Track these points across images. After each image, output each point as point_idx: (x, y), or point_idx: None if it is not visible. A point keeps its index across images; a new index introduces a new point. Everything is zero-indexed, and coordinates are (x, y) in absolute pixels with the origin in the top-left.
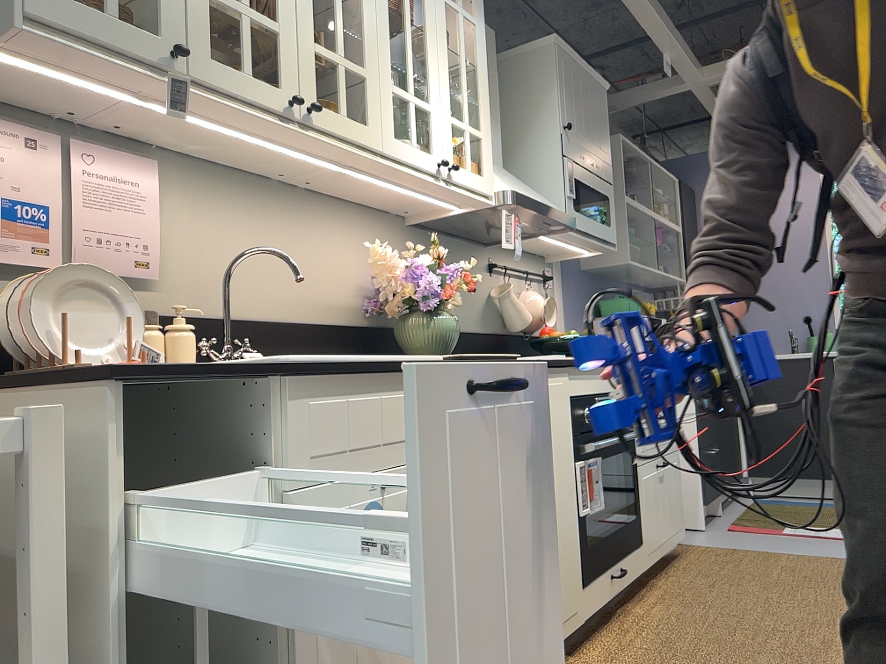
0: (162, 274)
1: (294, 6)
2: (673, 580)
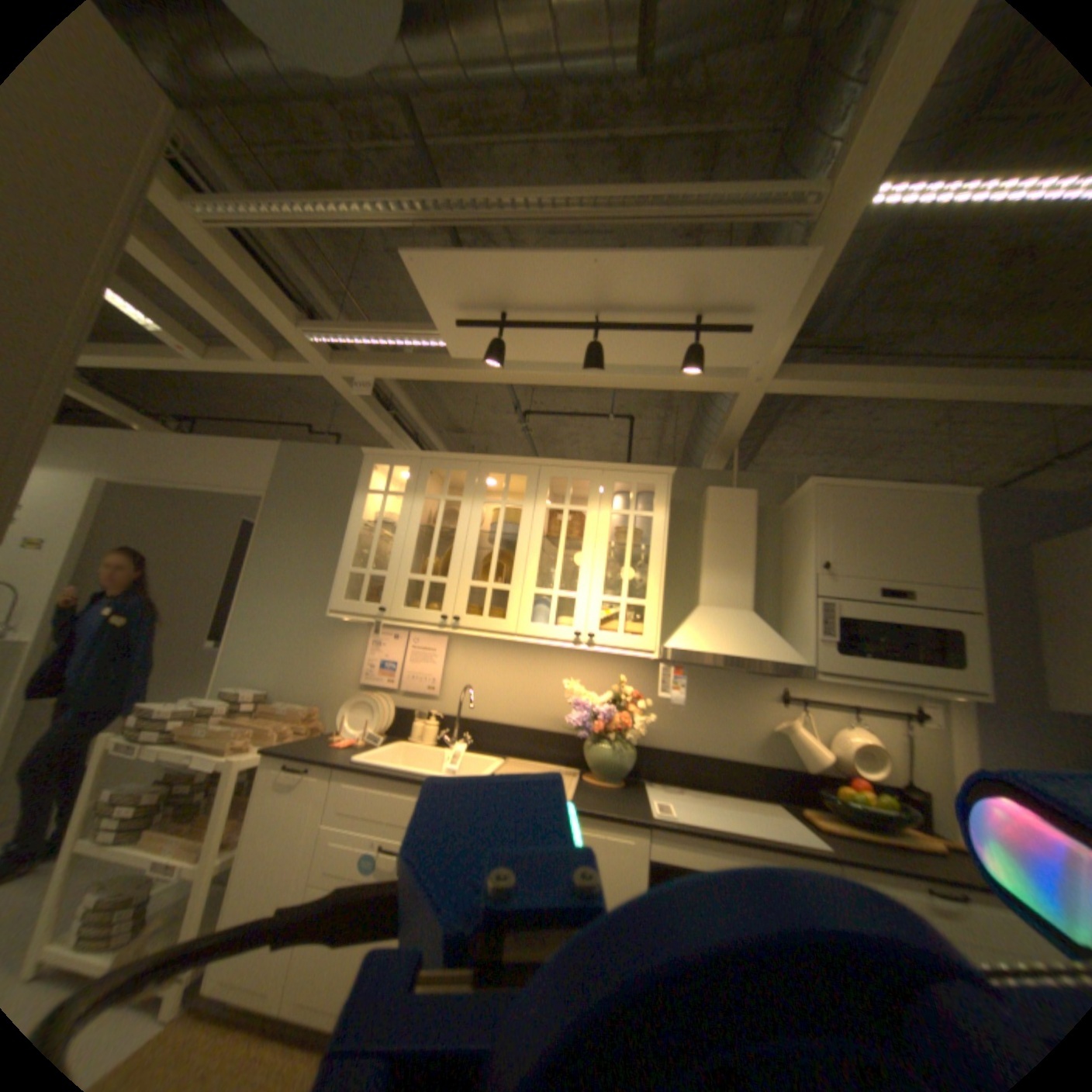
0: (445, 693)
1: (461, 566)
2: None
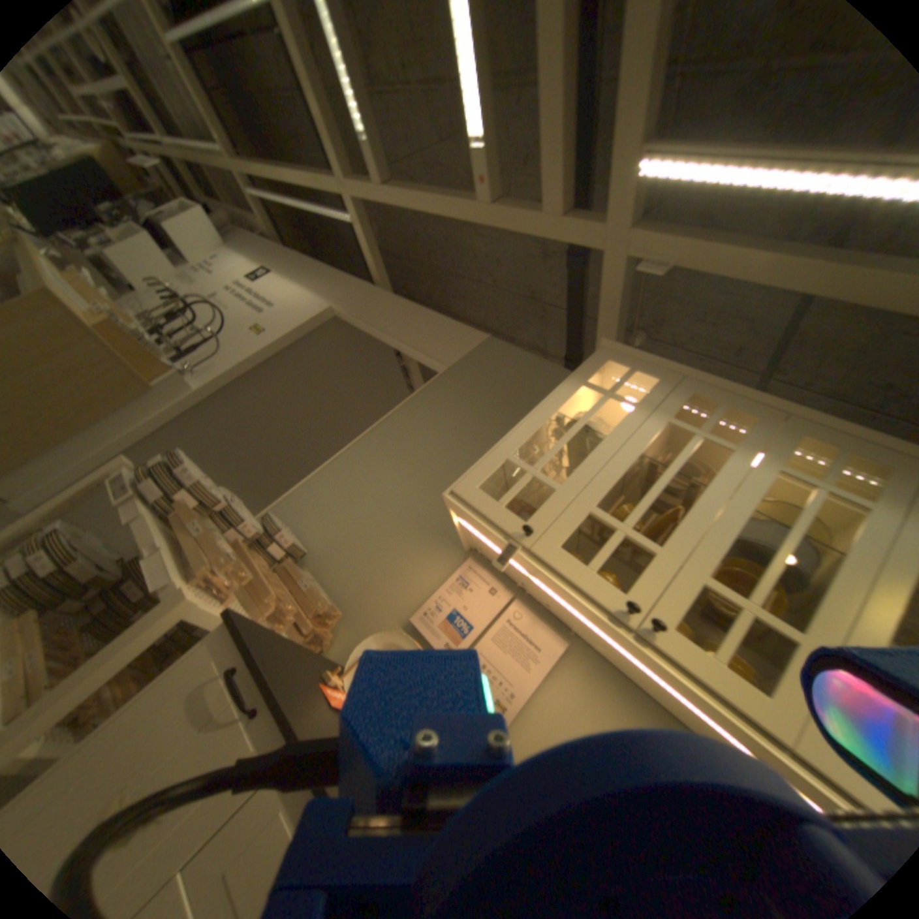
0: (517, 734)
1: (697, 543)
2: None
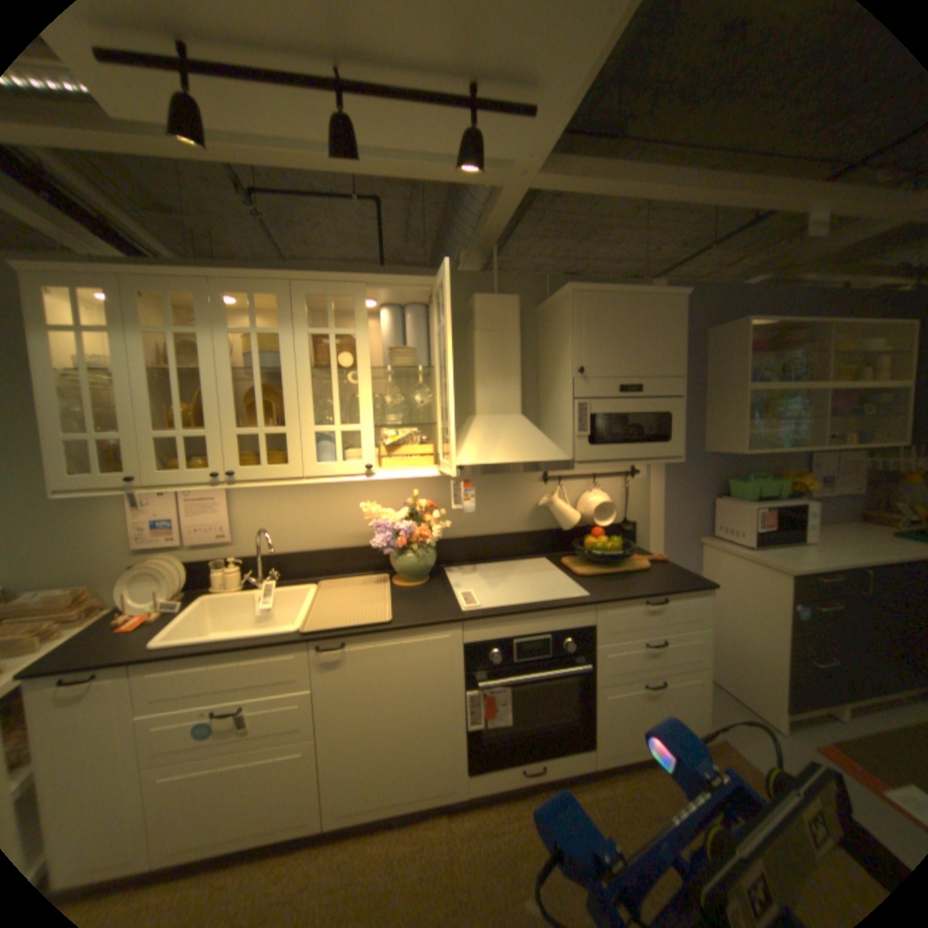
0: (237, 537)
1: (219, 414)
2: (638, 790)
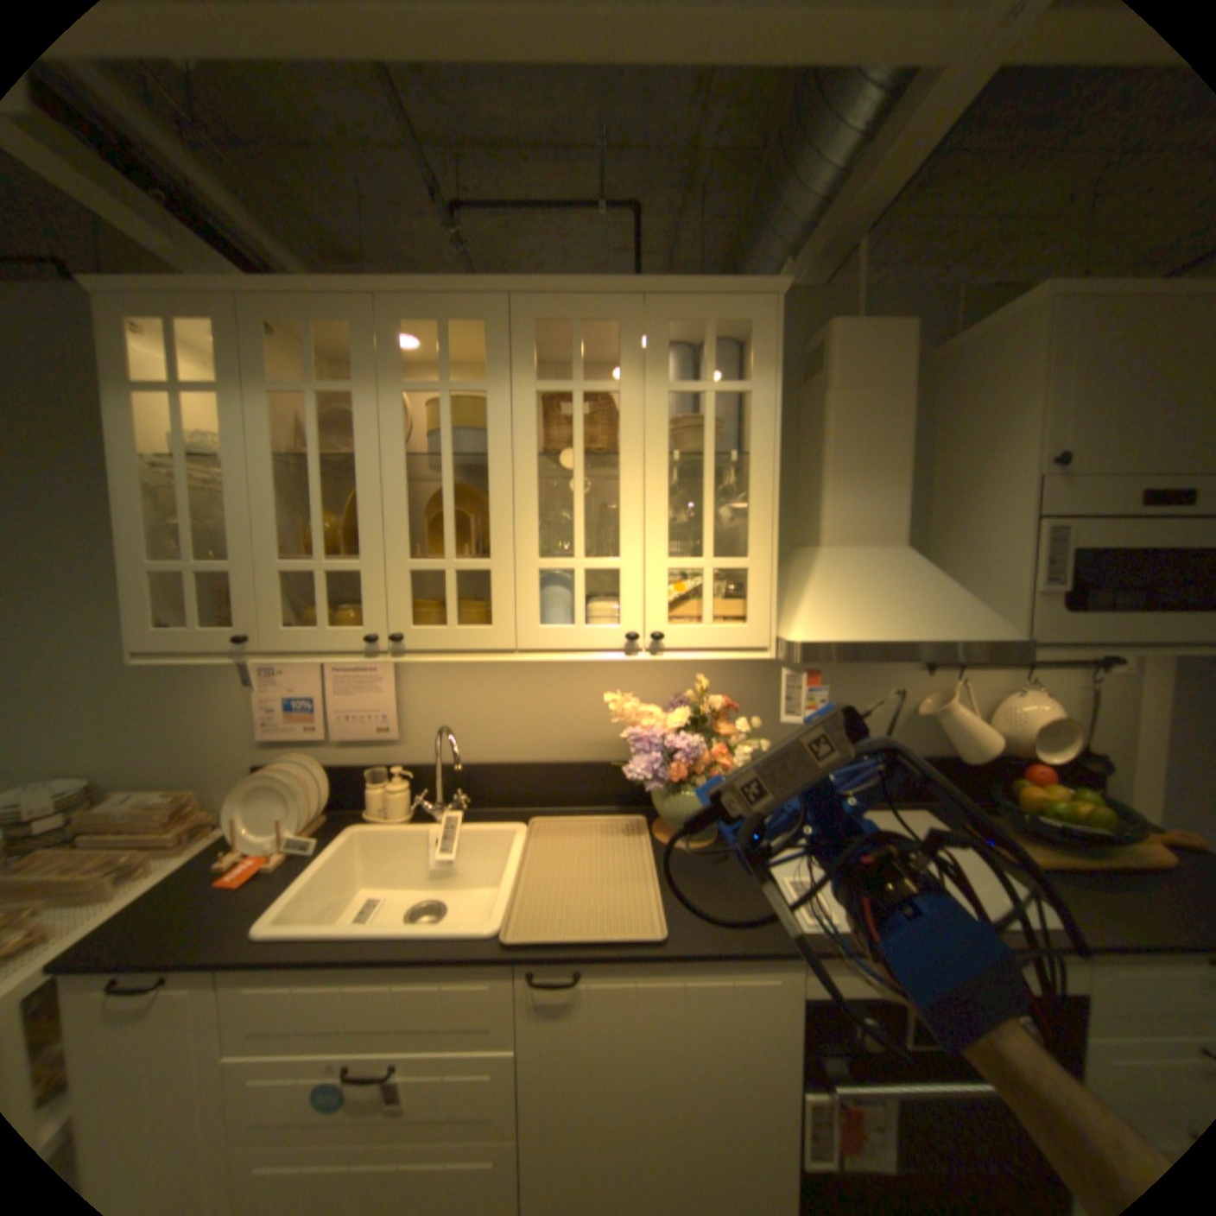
0: (408, 732)
1: (381, 533)
2: None
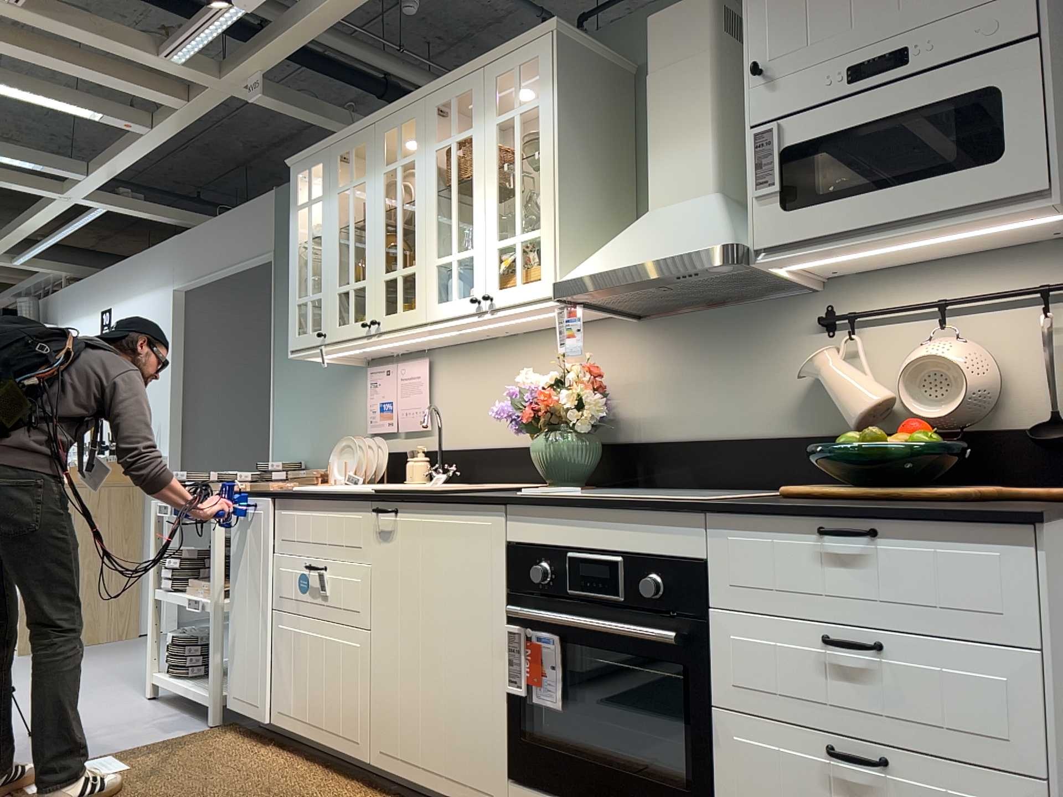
0: (436, 425)
1: (373, 260)
2: None
